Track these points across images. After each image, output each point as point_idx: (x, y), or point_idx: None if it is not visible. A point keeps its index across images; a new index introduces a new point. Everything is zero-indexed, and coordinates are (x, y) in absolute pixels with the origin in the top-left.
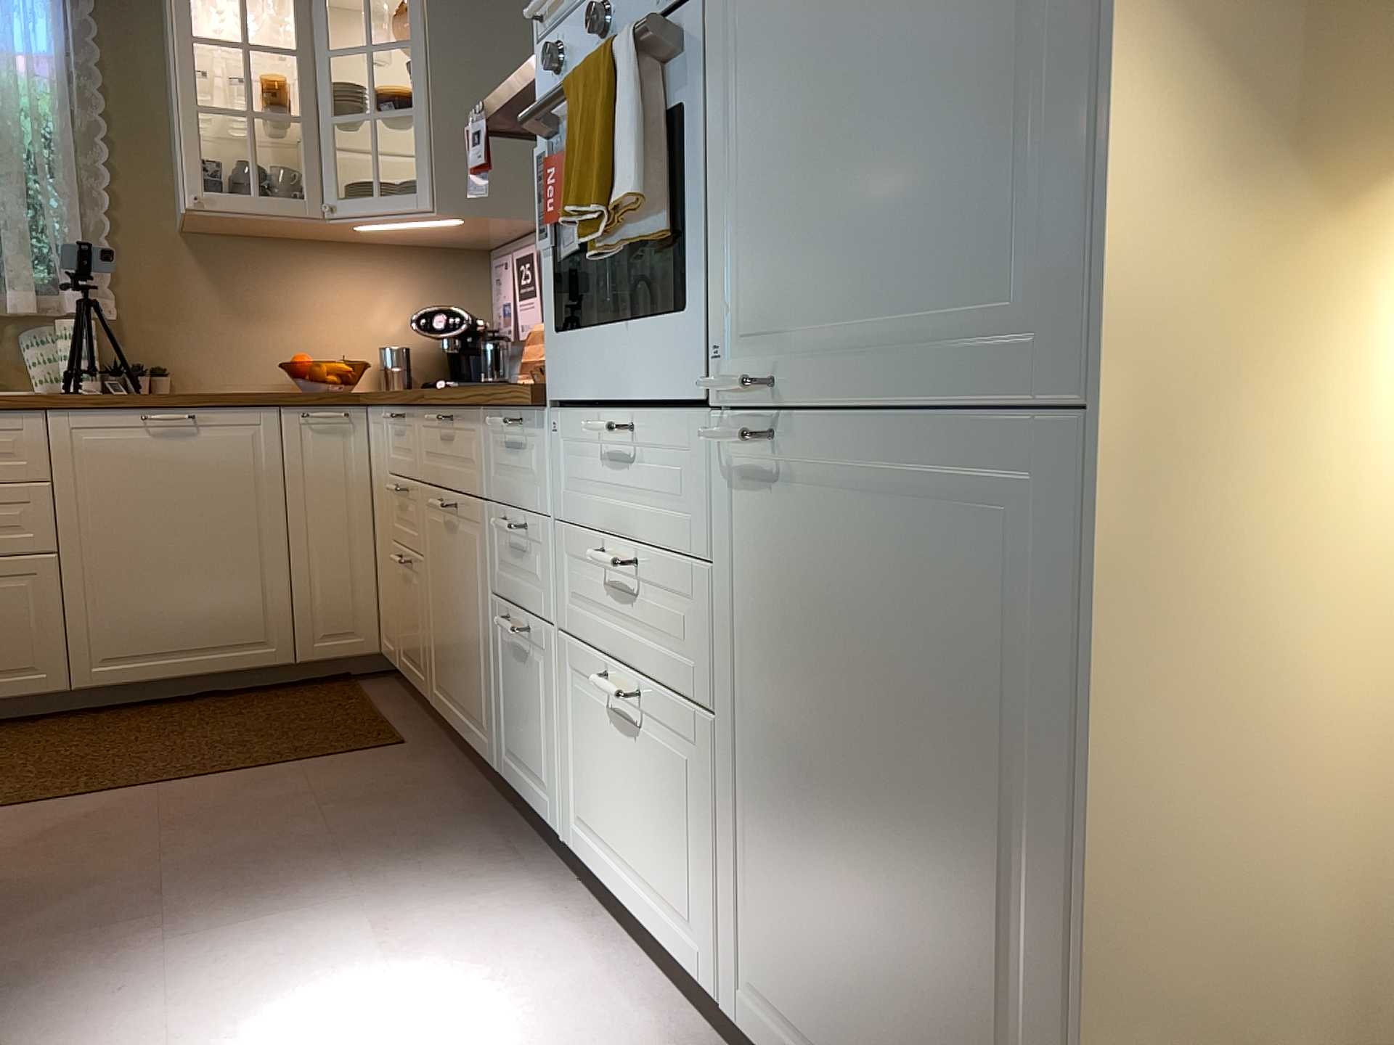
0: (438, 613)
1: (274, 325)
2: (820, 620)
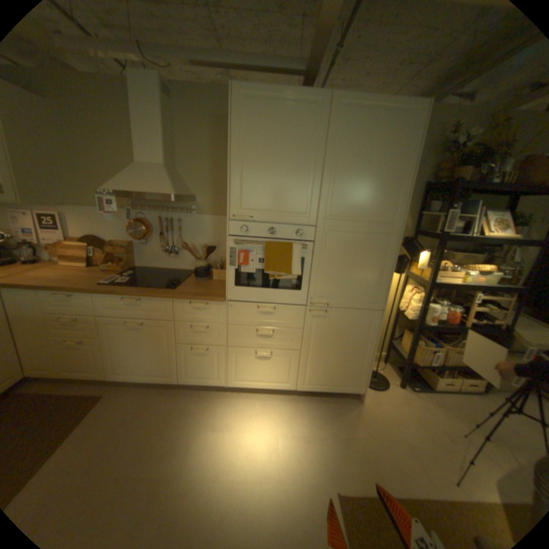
0: (119, 354)
1: None
2: (330, 333)
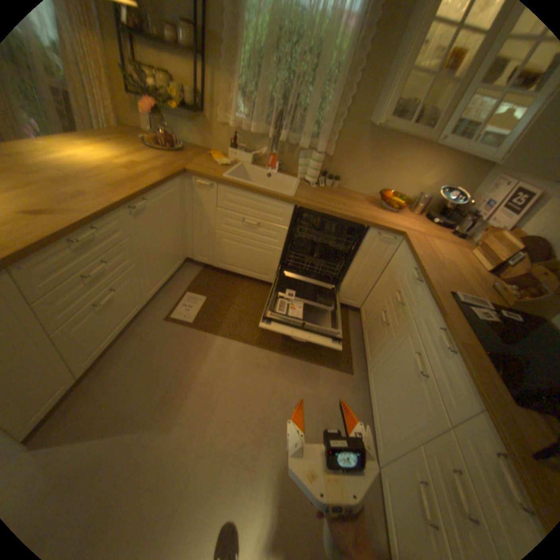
0: (389, 368)
1: (386, 170)
2: None
